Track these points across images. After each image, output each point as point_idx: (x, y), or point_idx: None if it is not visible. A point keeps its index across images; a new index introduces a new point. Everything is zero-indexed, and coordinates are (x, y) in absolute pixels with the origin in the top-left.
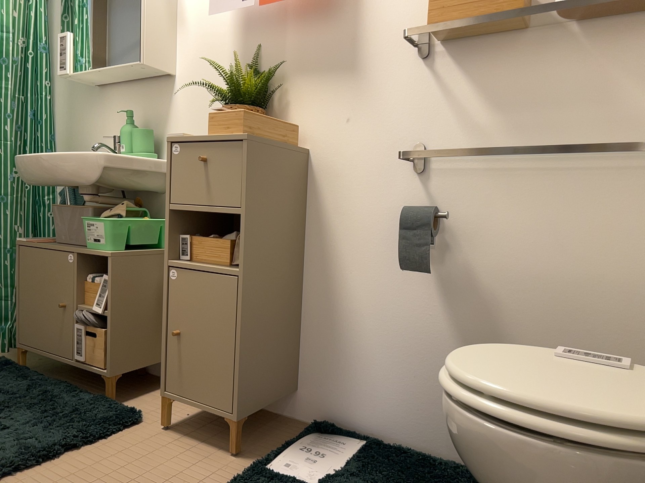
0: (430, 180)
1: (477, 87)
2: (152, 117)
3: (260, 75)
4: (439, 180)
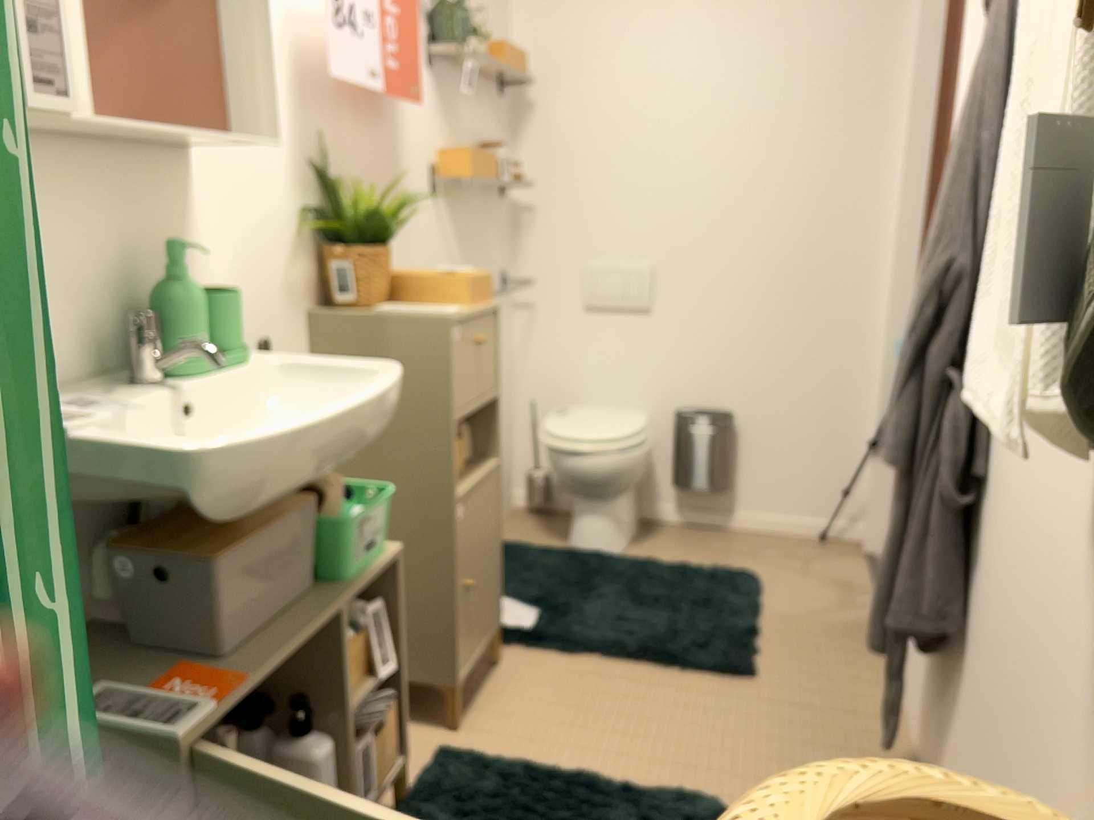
0: None
1: (456, 229)
2: (138, 243)
3: (324, 181)
4: None
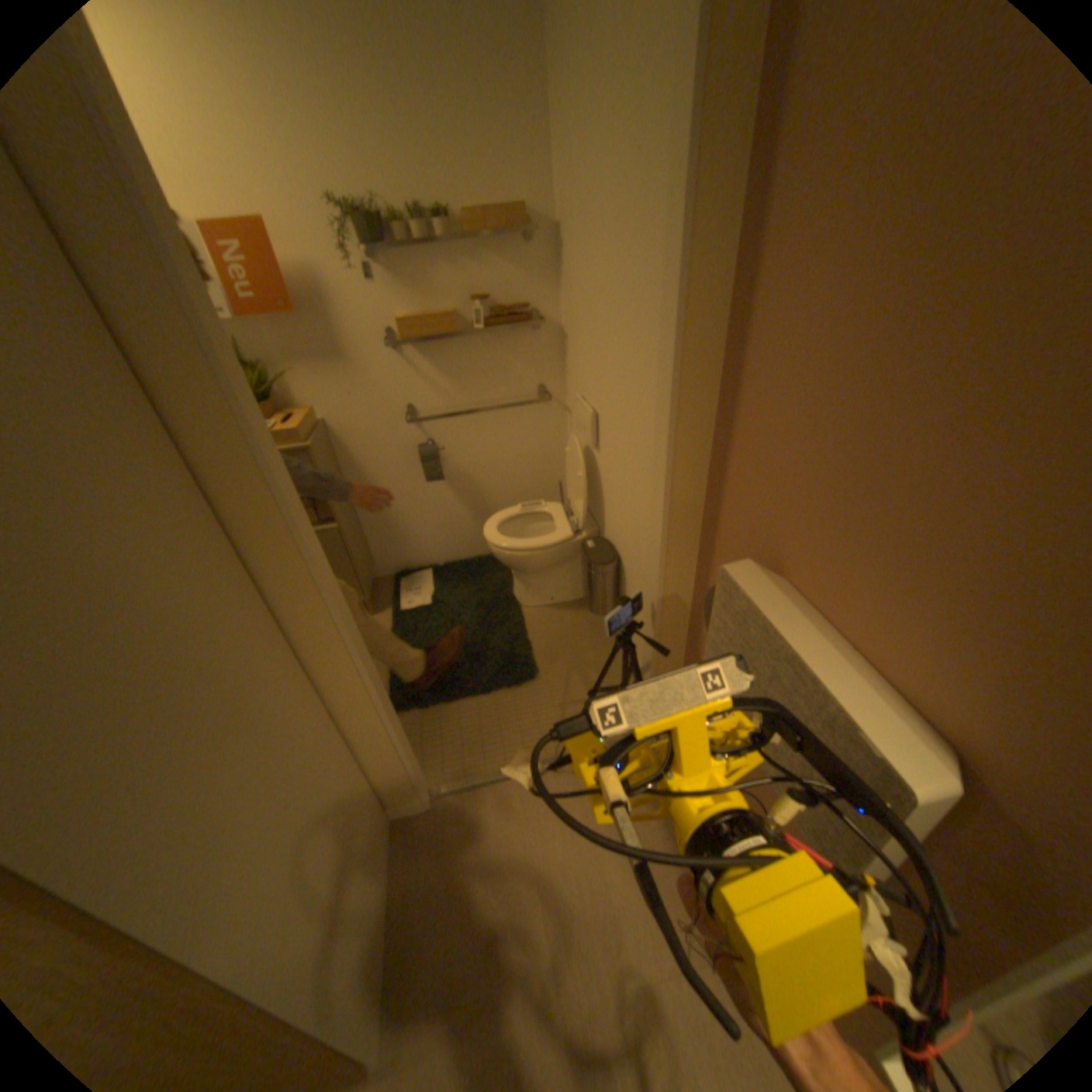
0: (424, 426)
1: (438, 366)
2: None
3: (244, 364)
4: (429, 425)
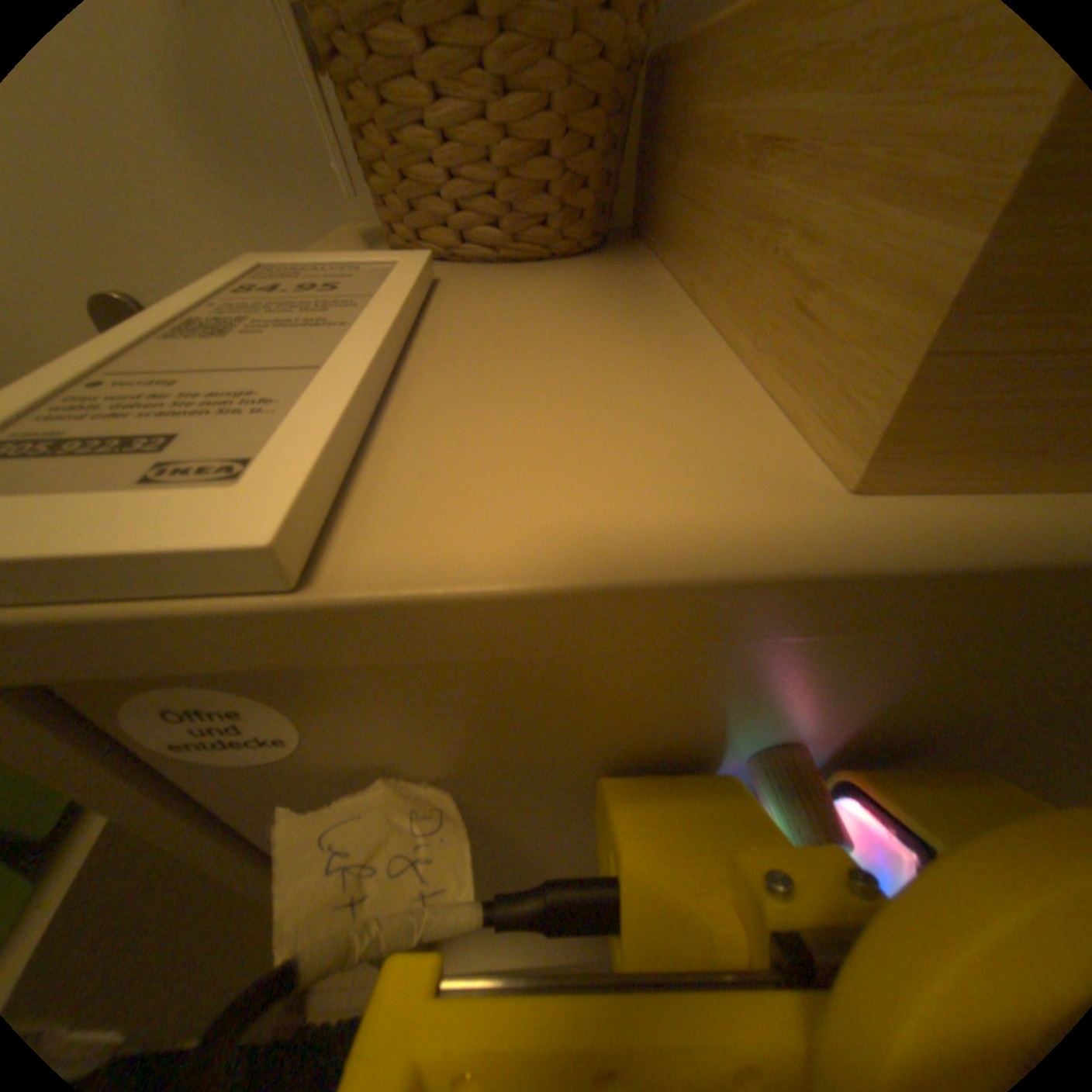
0: None
1: None
2: None
3: None
4: None
